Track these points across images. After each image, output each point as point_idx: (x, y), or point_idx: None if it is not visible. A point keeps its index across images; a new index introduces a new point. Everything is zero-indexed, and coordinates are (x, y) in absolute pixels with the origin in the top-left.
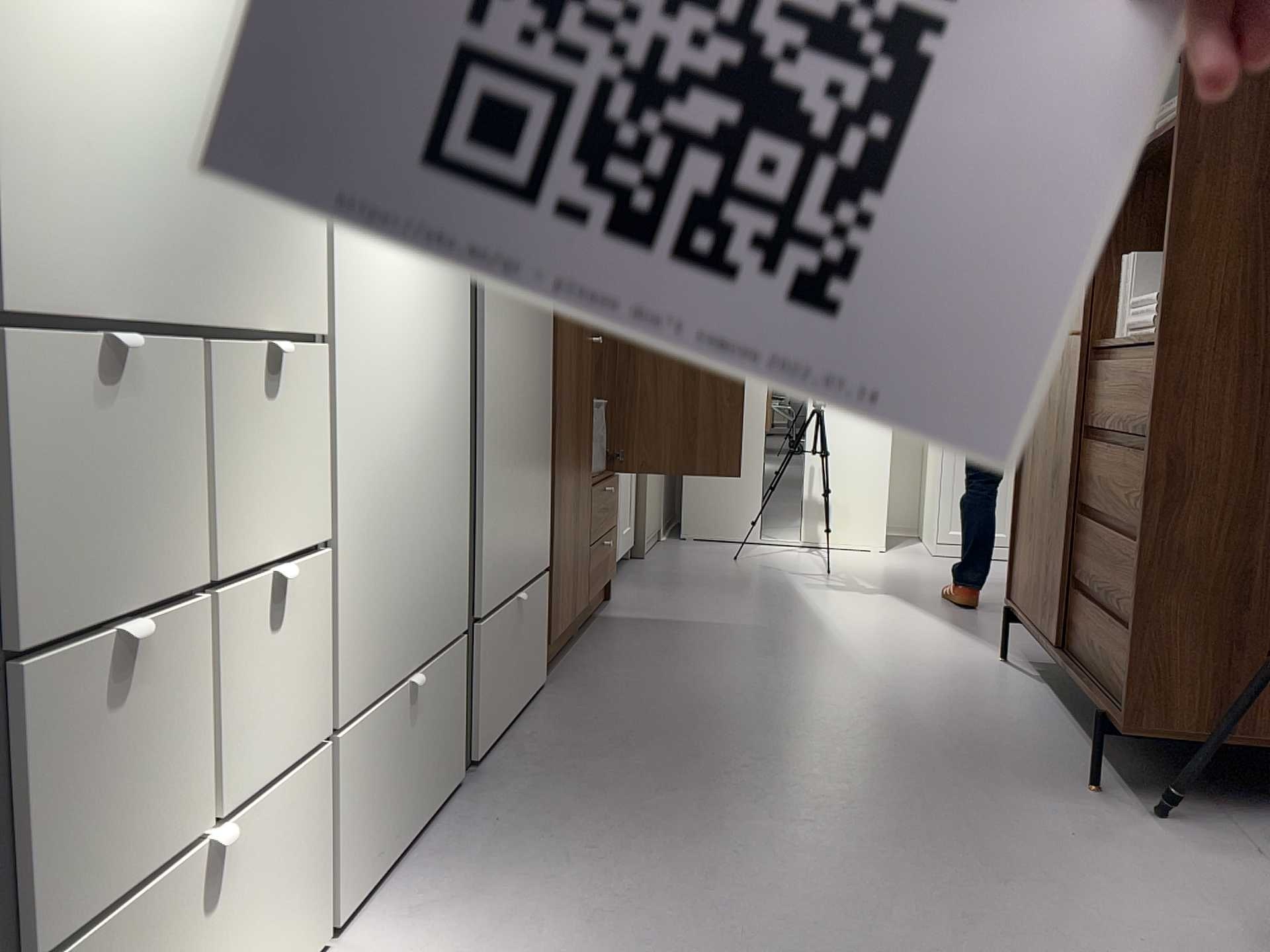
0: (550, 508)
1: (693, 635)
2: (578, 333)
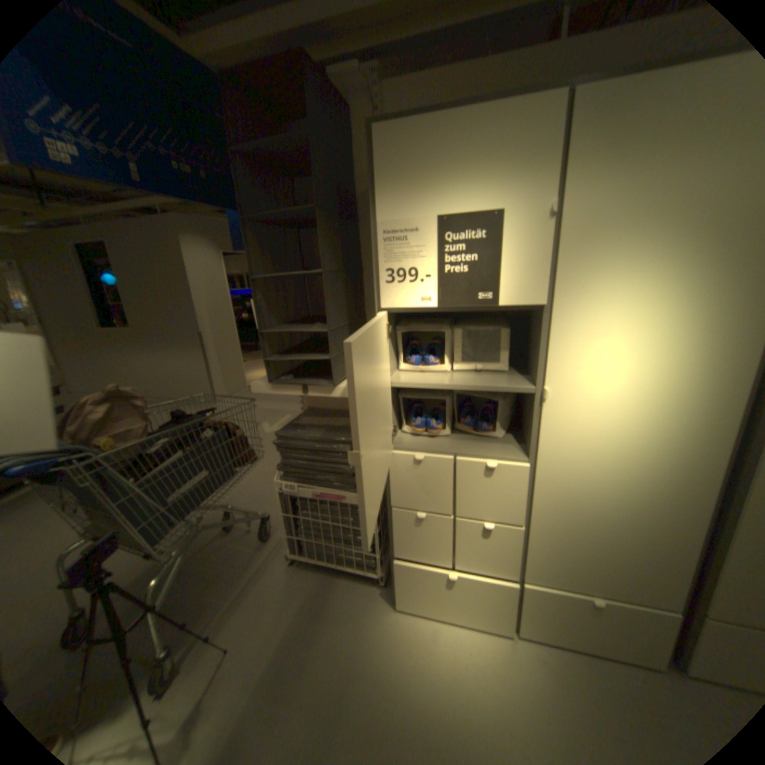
0: None
1: None
2: None
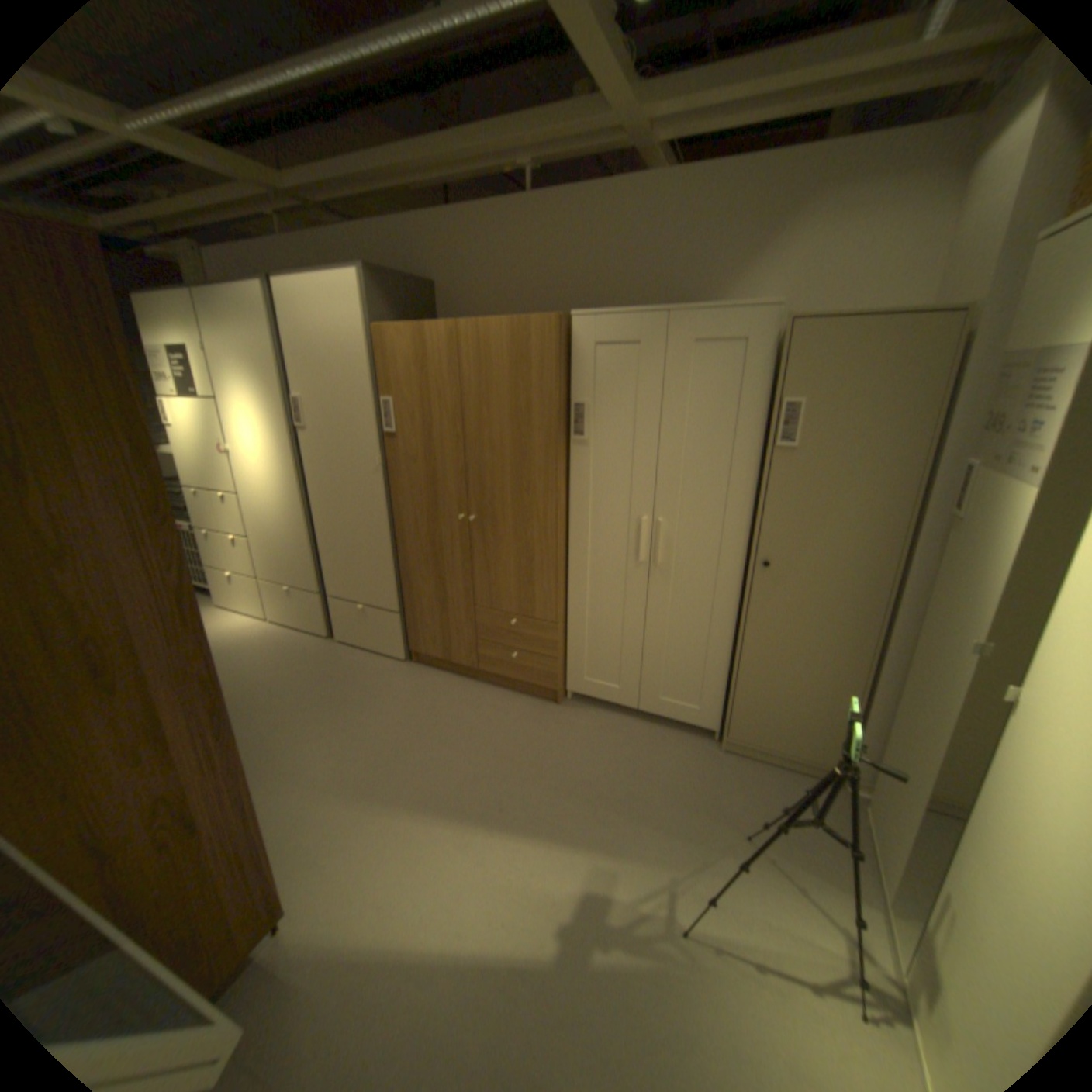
0: (404, 590)
1: (465, 731)
2: (436, 511)
